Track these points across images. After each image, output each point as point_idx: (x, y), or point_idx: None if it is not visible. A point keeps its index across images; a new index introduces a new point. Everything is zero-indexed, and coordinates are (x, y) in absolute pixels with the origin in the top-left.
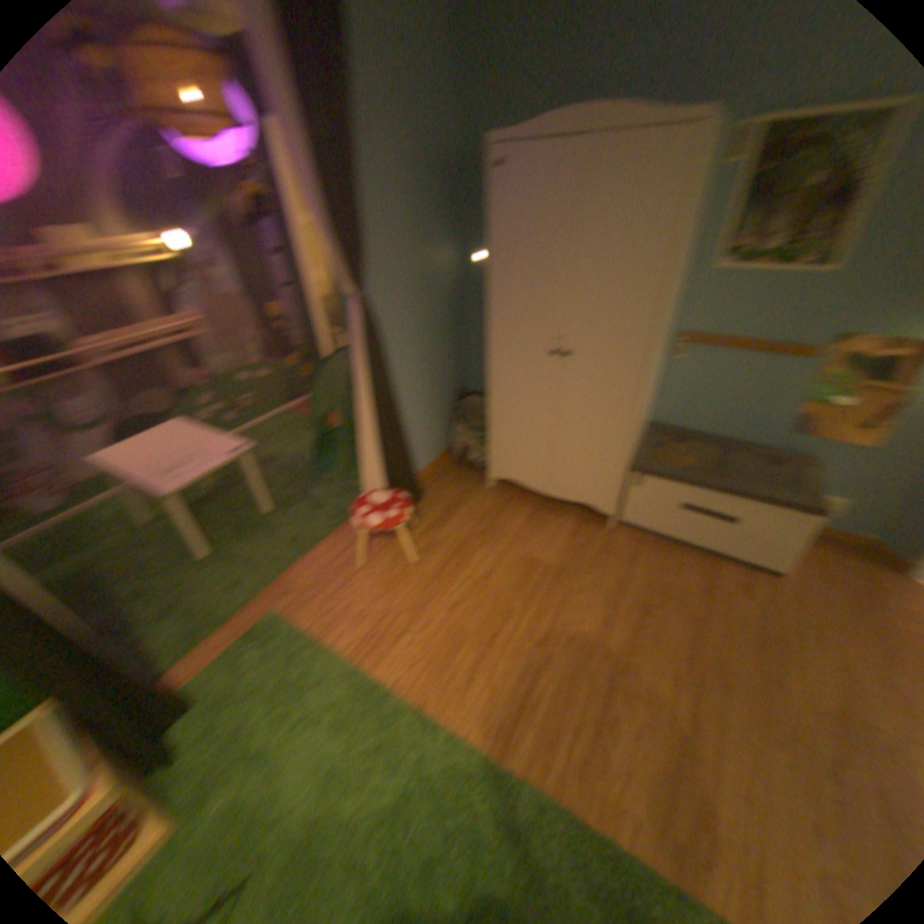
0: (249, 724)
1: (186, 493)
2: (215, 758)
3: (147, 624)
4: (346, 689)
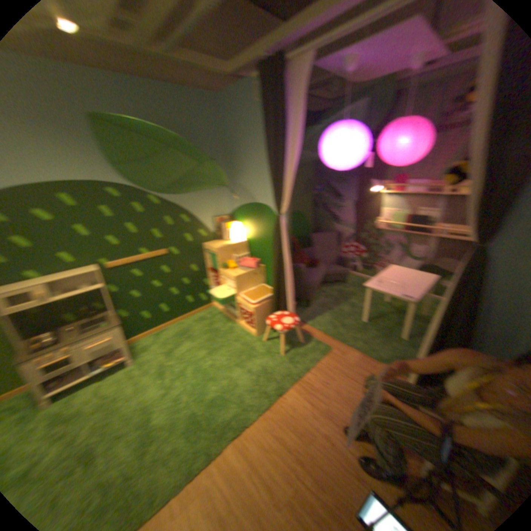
0: (278, 348)
1: (406, 306)
2: (270, 341)
3: (324, 314)
4: (284, 377)
